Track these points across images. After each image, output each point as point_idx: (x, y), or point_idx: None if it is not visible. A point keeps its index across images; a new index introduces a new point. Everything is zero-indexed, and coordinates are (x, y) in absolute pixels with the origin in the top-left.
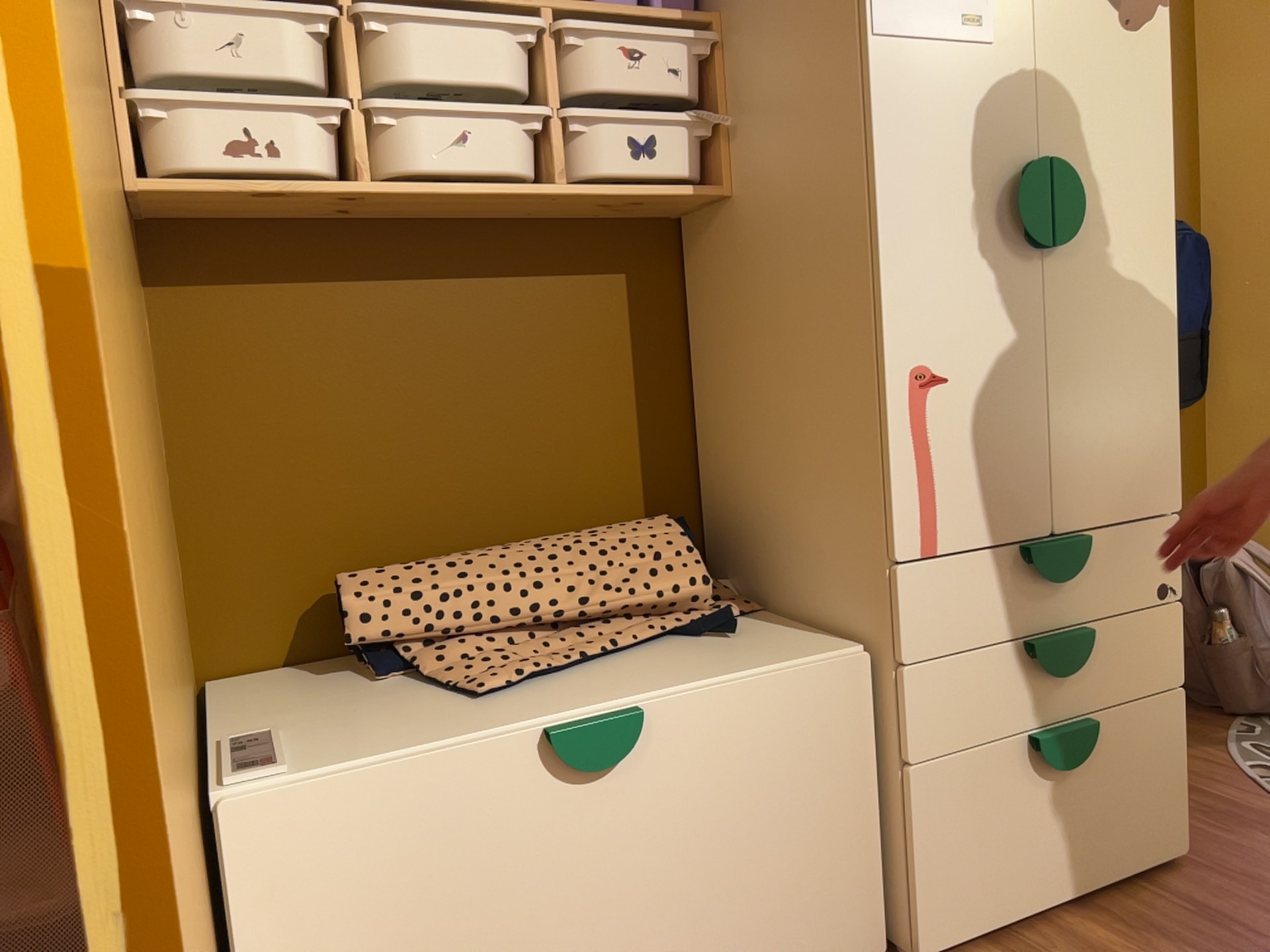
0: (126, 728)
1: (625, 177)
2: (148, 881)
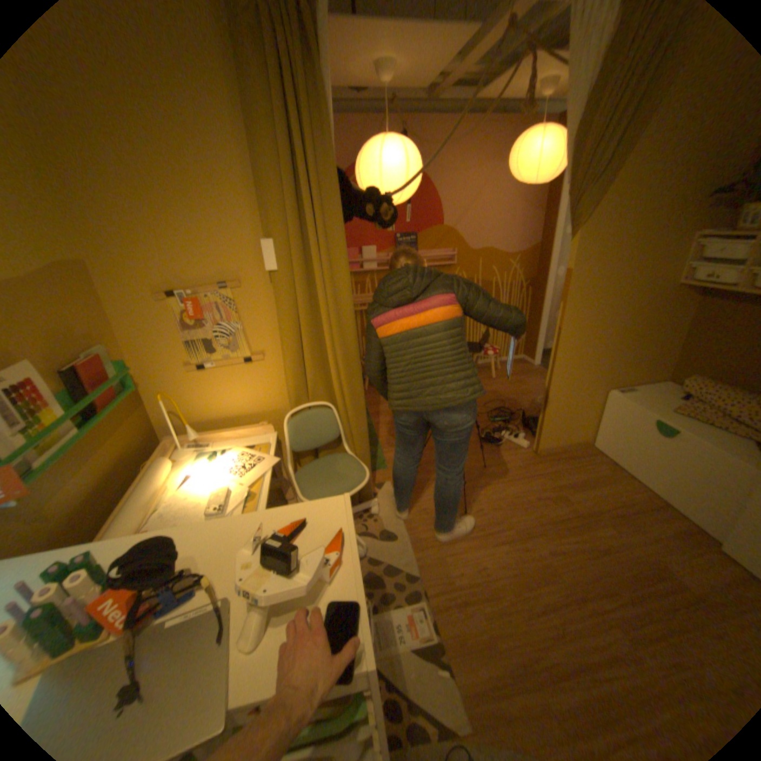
0: (554, 367)
1: None
2: (551, 380)
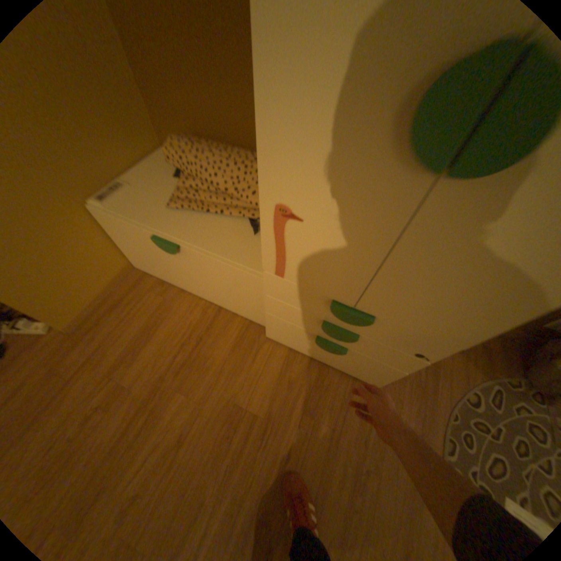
0: None
1: None
2: None
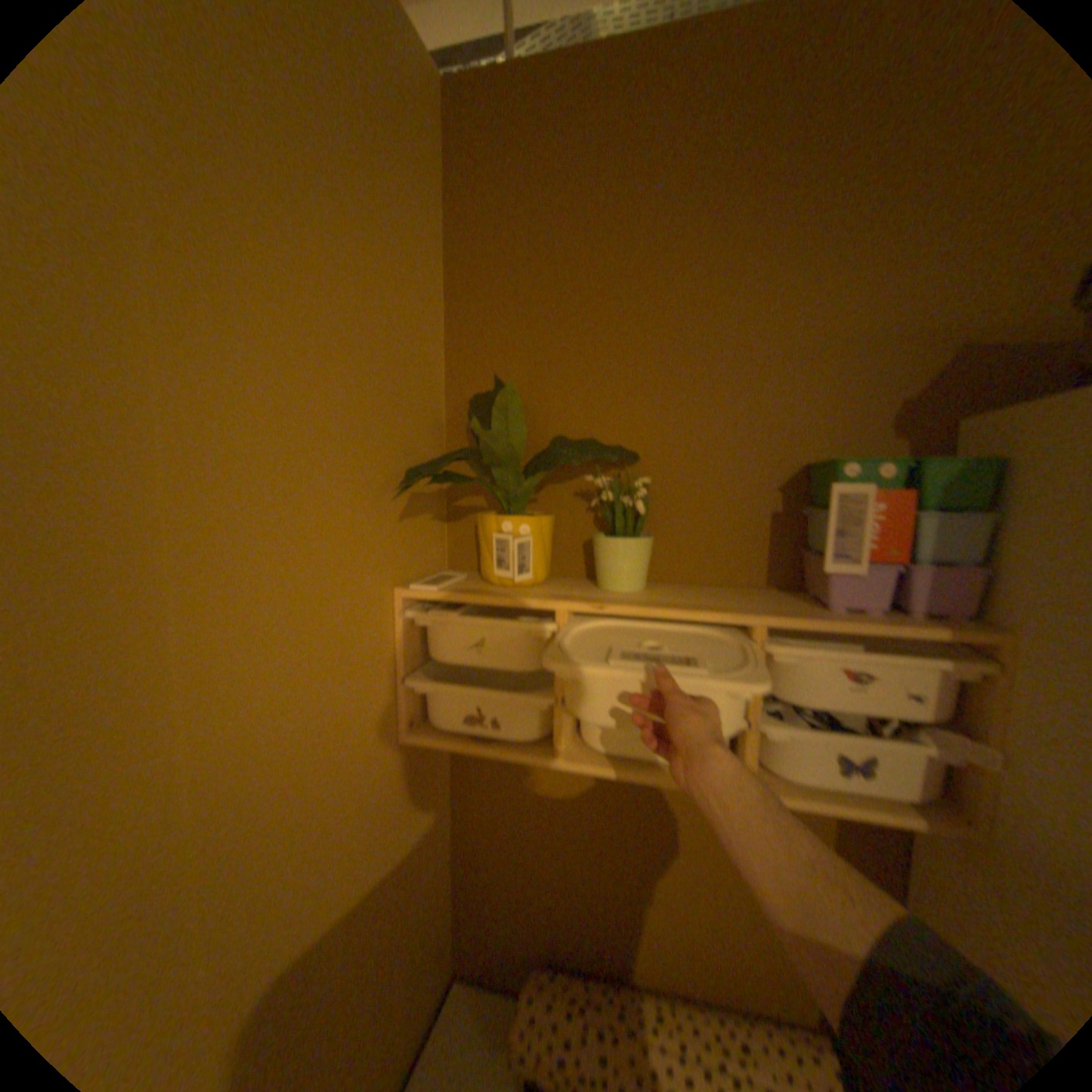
0: None
1: (828, 794)
2: None
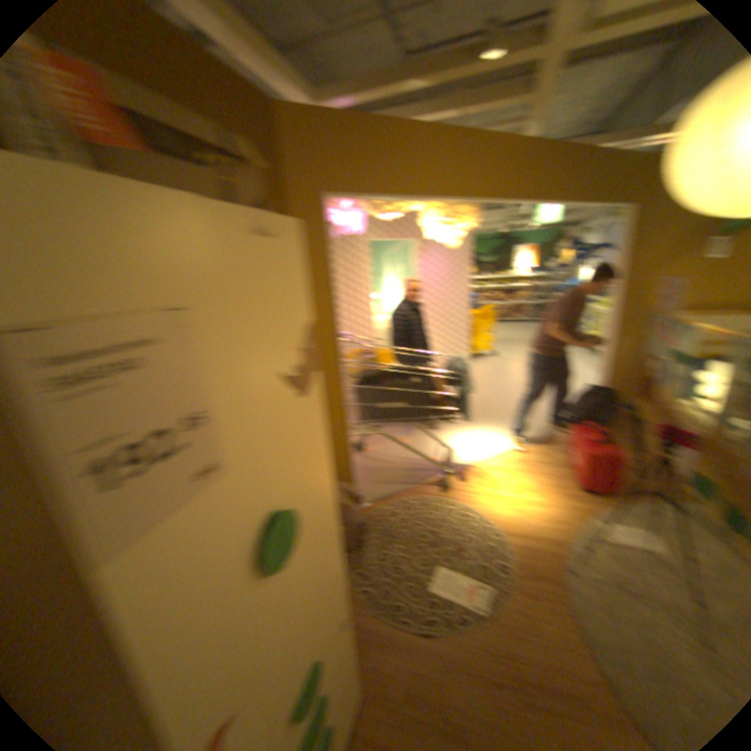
0: None
1: None
2: None
